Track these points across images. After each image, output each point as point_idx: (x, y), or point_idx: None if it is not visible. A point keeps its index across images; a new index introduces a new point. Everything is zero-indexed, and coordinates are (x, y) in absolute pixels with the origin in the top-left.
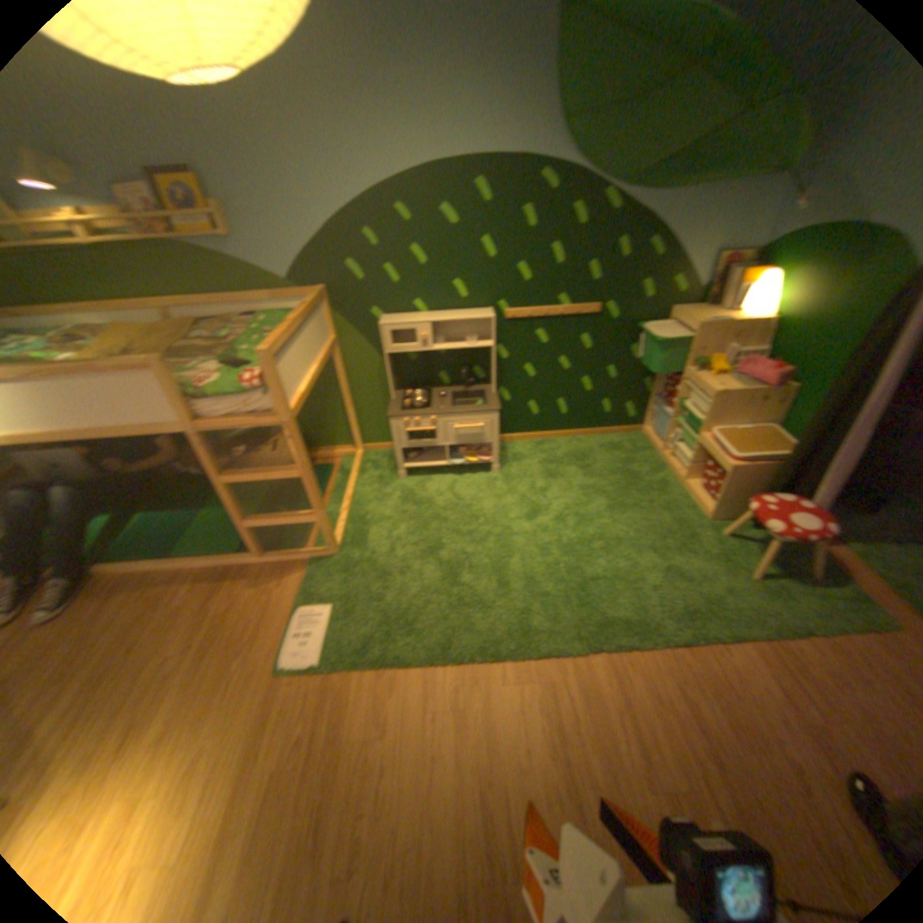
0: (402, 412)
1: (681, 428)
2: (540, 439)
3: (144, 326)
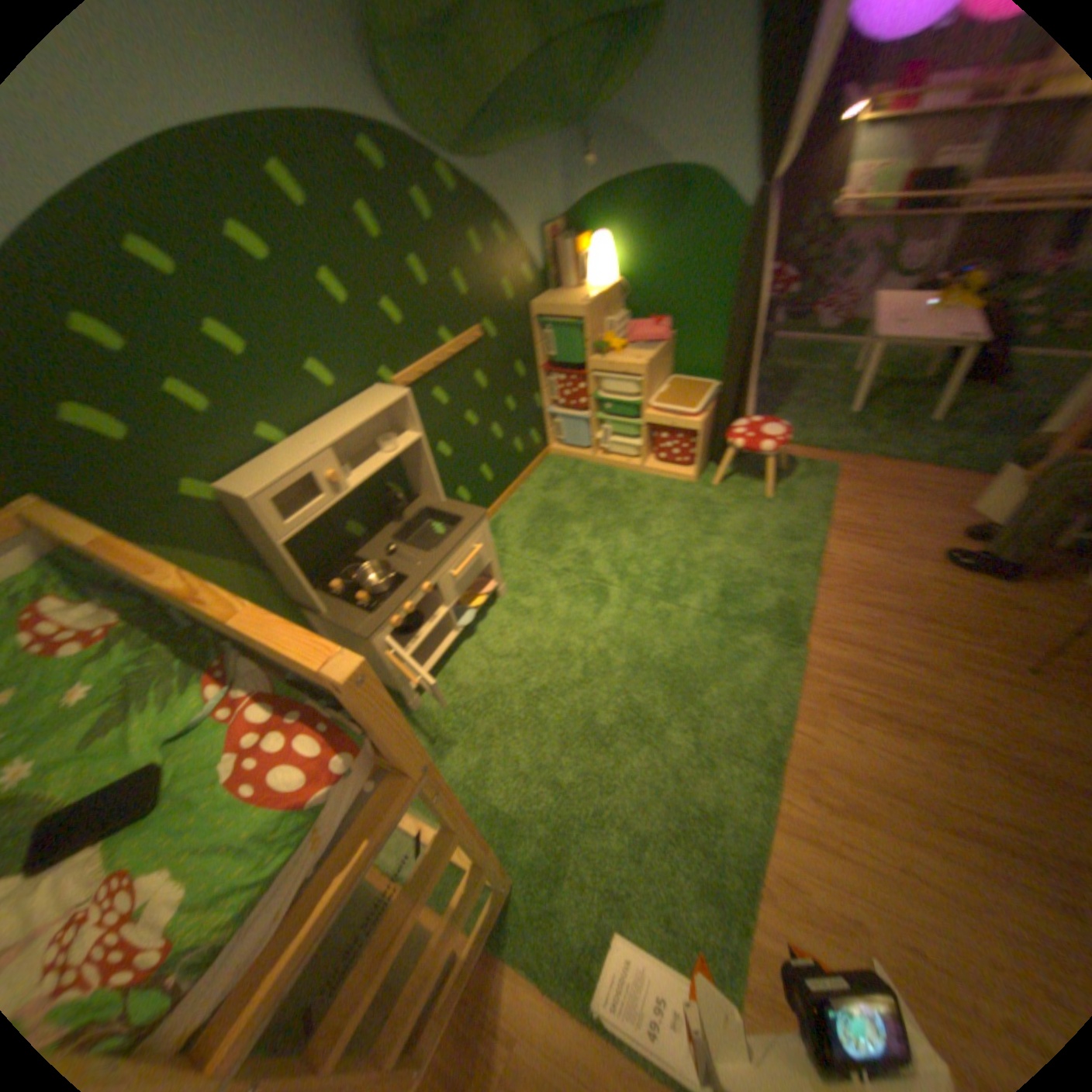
0: (374, 611)
1: (598, 423)
2: None
3: None
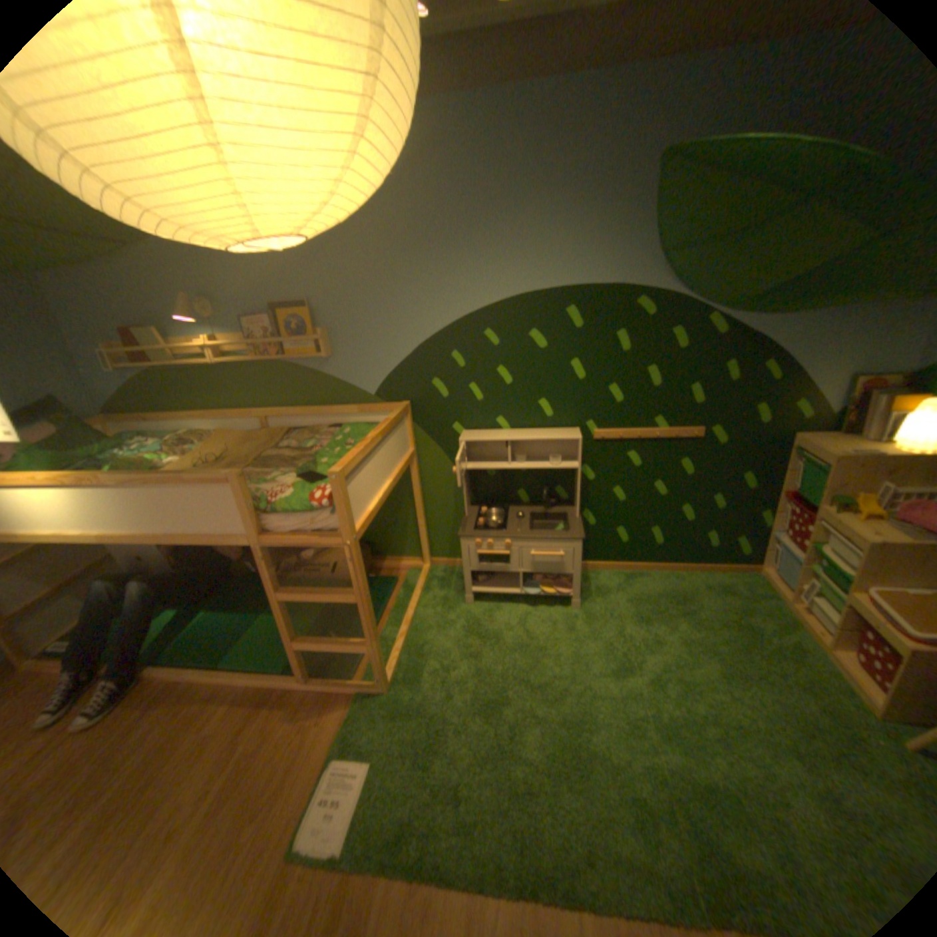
0: (476, 531)
1: (821, 579)
2: (632, 570)
3: (246, 433)
